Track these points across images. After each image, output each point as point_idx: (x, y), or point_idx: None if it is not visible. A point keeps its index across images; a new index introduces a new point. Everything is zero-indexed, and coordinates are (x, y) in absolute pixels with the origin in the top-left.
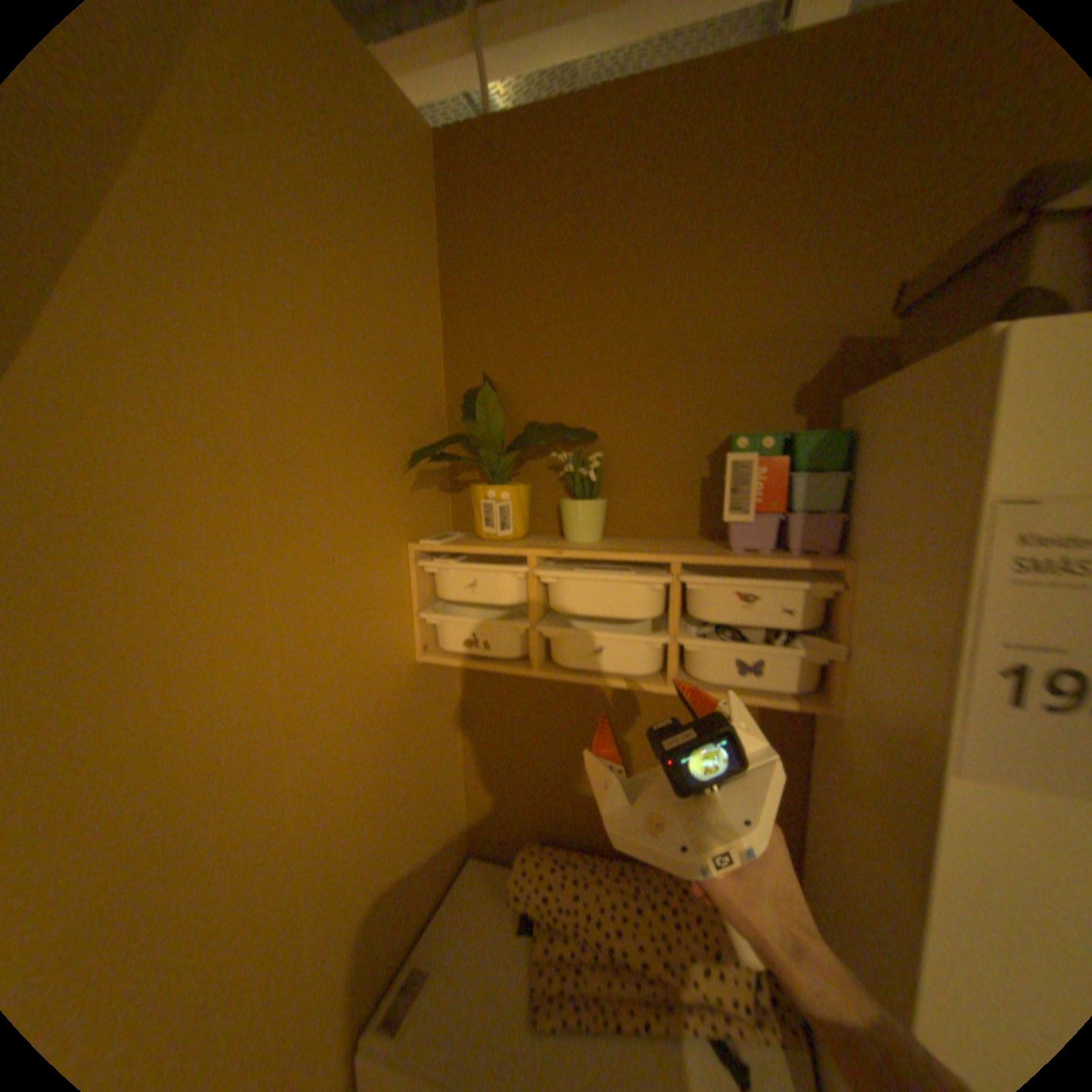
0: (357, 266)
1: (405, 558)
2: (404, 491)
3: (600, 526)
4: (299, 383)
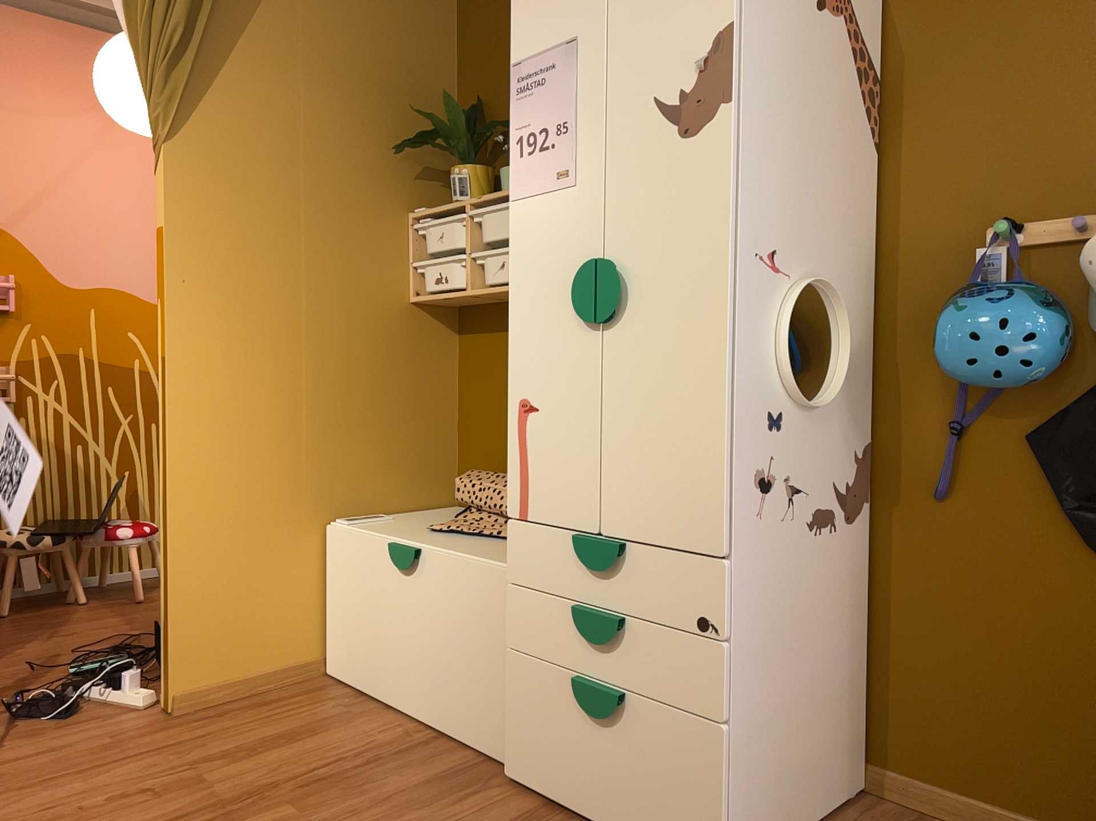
0: (381, 35)
1: (403, 222)
2: (407, 178)
3: None
4: (334, 98)
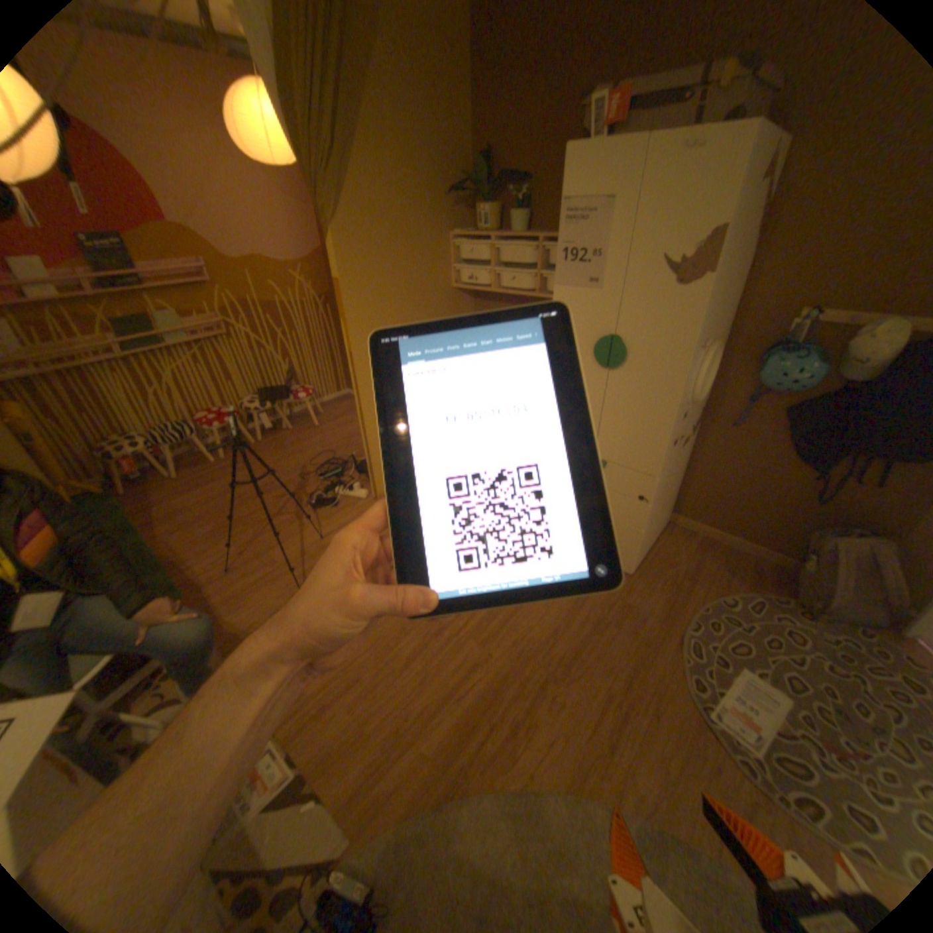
0: (428, 100)
1: (446, 240)
2: (447, 208)
3: (523, 225)
4: (407, 162)
